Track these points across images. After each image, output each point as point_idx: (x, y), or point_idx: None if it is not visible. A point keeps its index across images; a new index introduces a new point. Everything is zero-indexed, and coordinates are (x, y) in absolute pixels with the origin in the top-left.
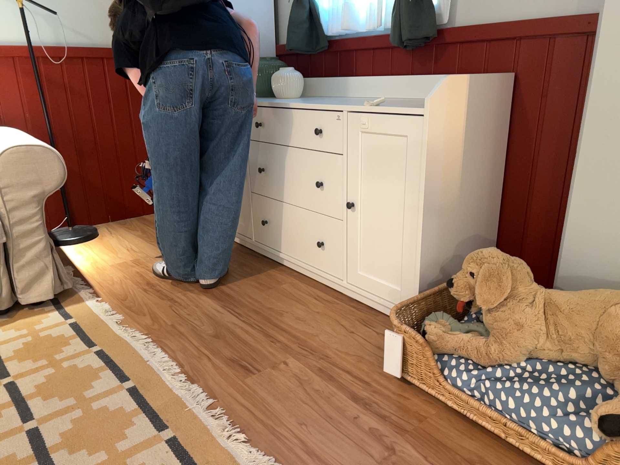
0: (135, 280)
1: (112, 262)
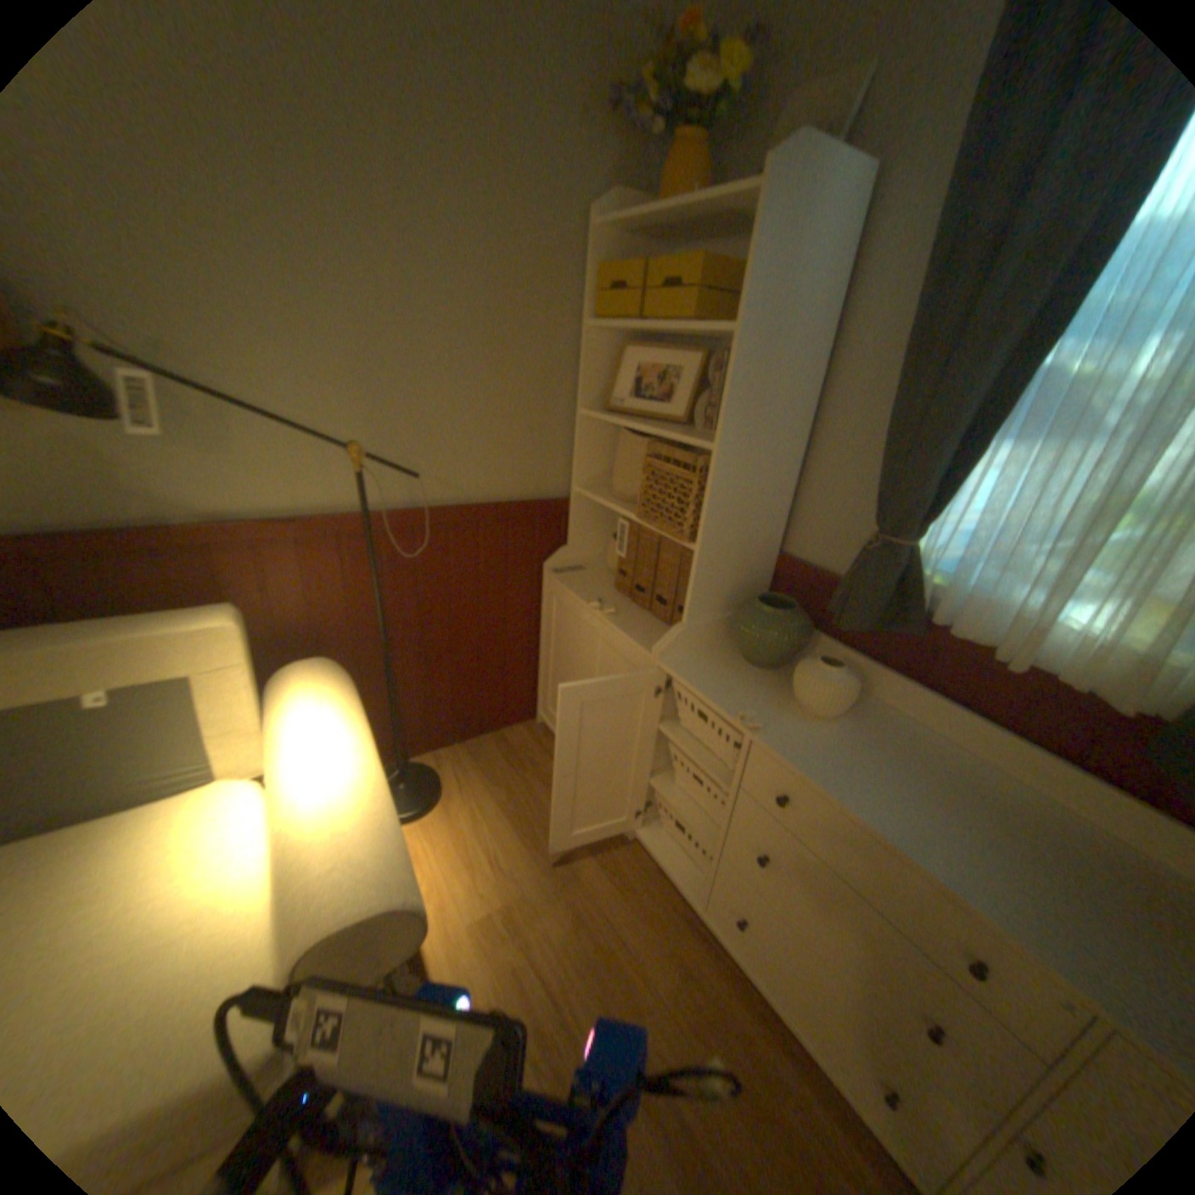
0: (515, 1006)
1: (468, 909)
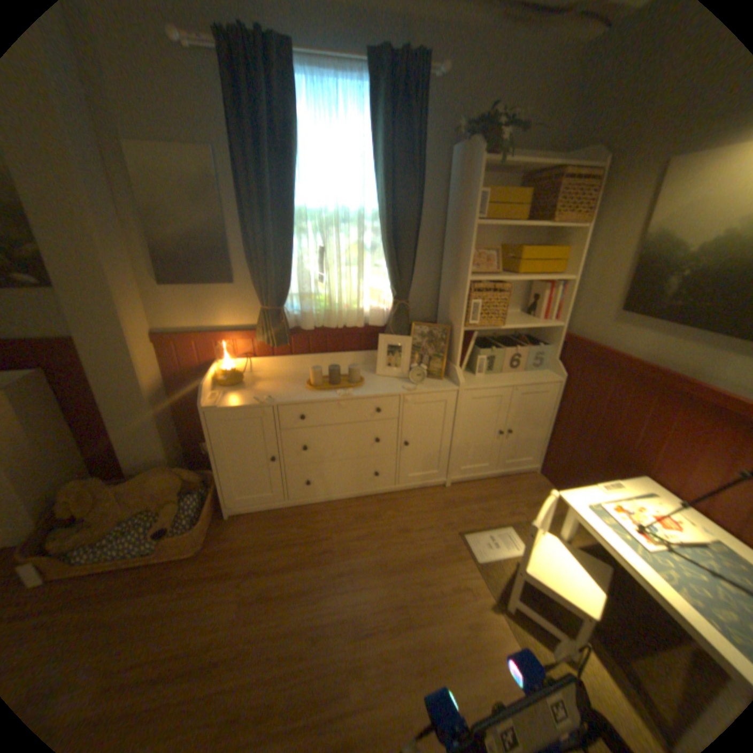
0: None
1: None
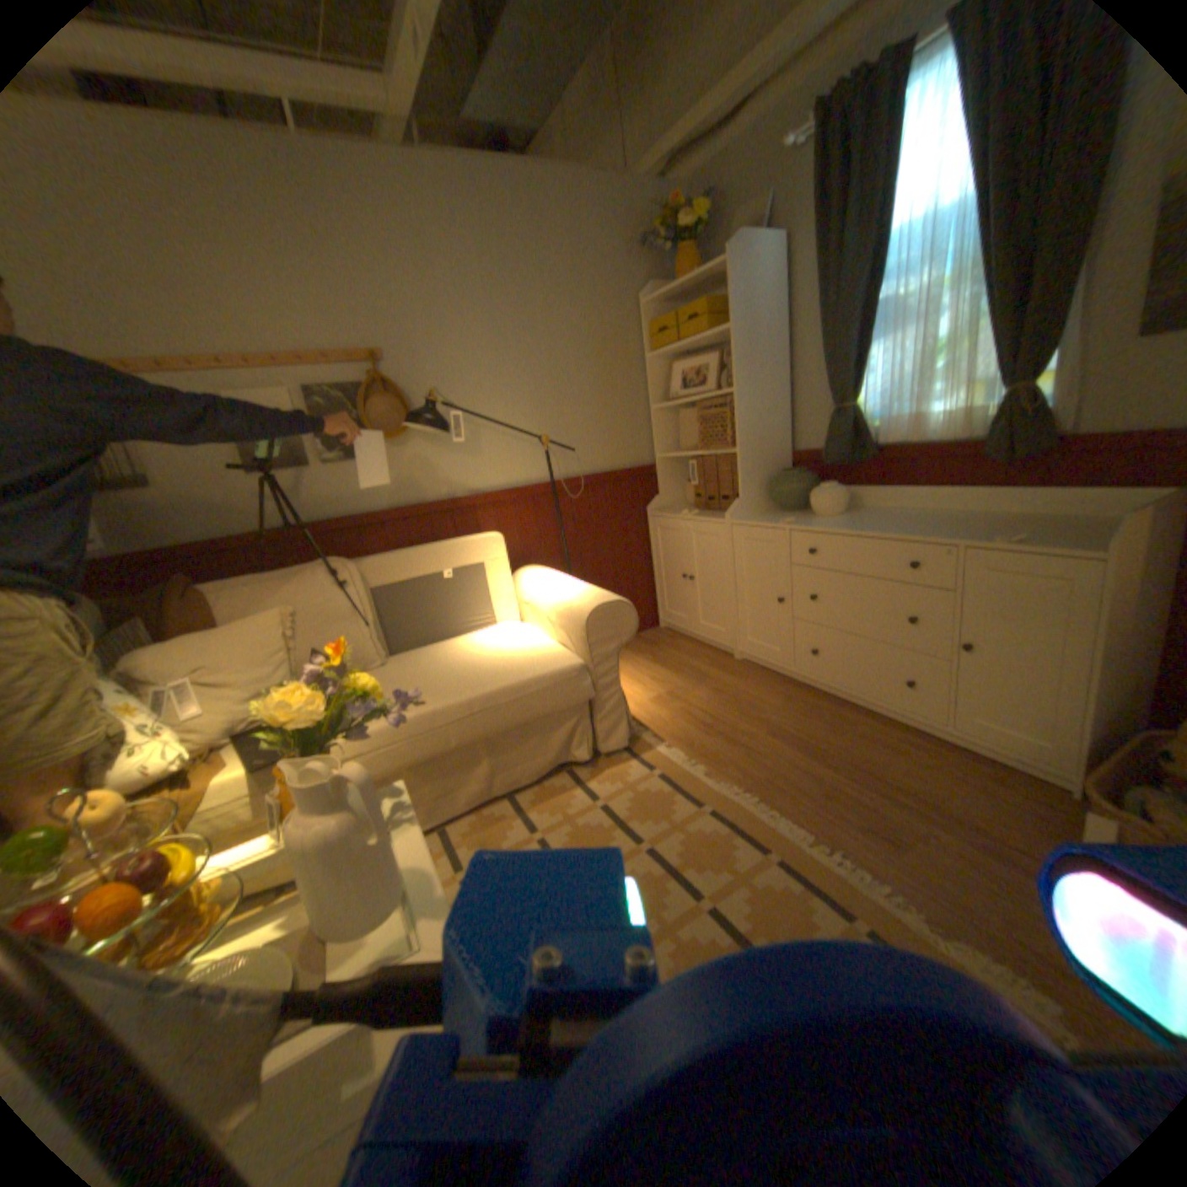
0: (685, 718)
1: (644, 694)
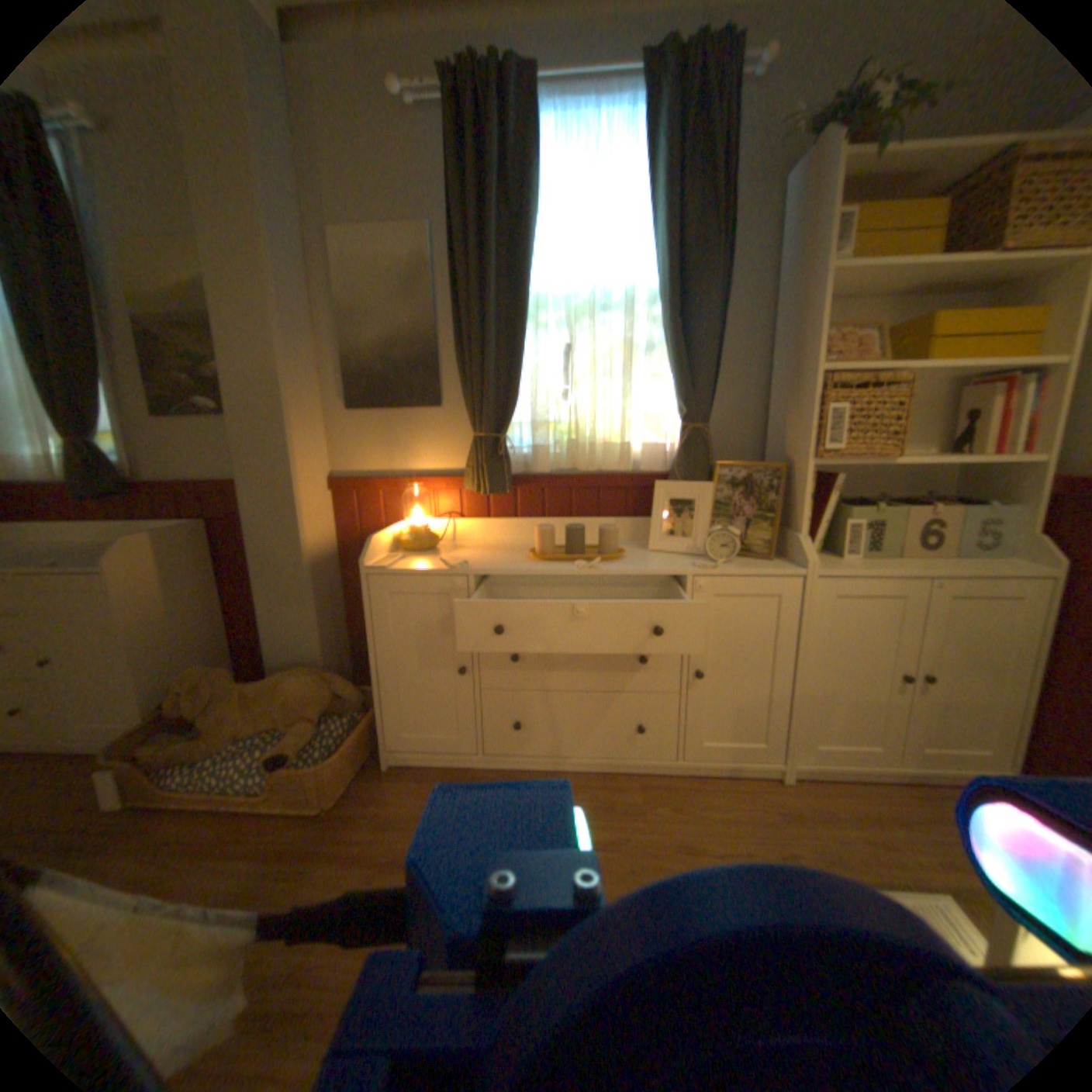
0: None
1: None
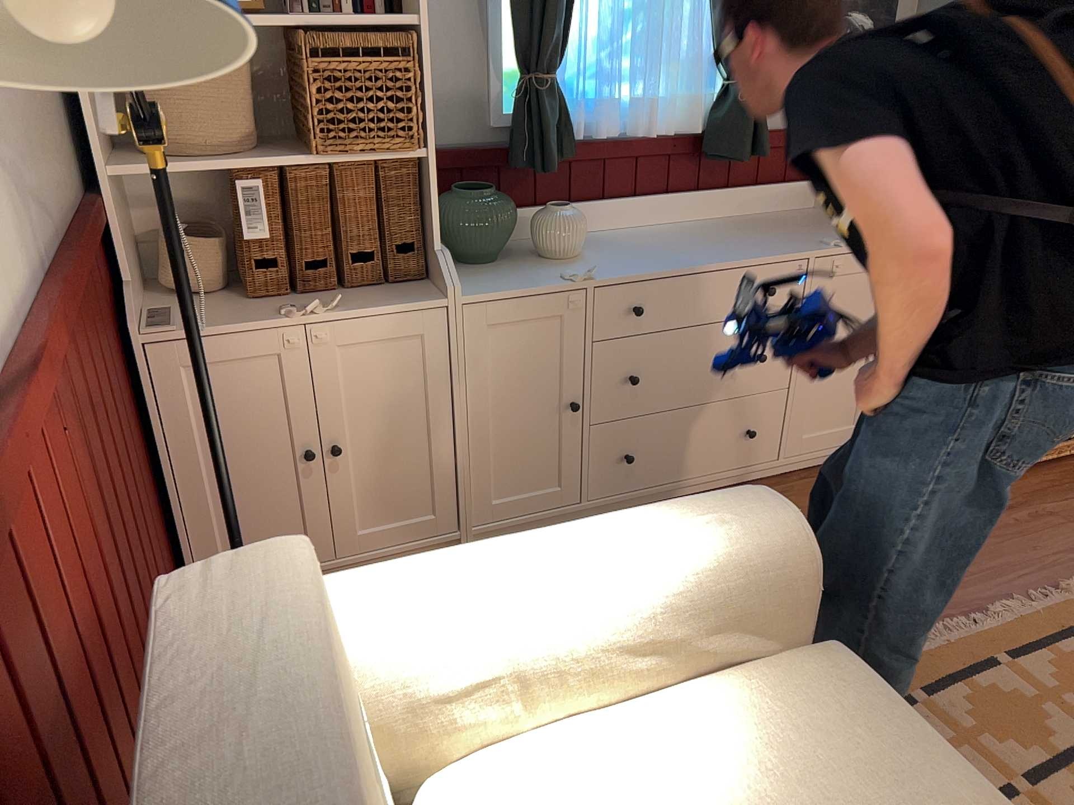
0: None
1: None
